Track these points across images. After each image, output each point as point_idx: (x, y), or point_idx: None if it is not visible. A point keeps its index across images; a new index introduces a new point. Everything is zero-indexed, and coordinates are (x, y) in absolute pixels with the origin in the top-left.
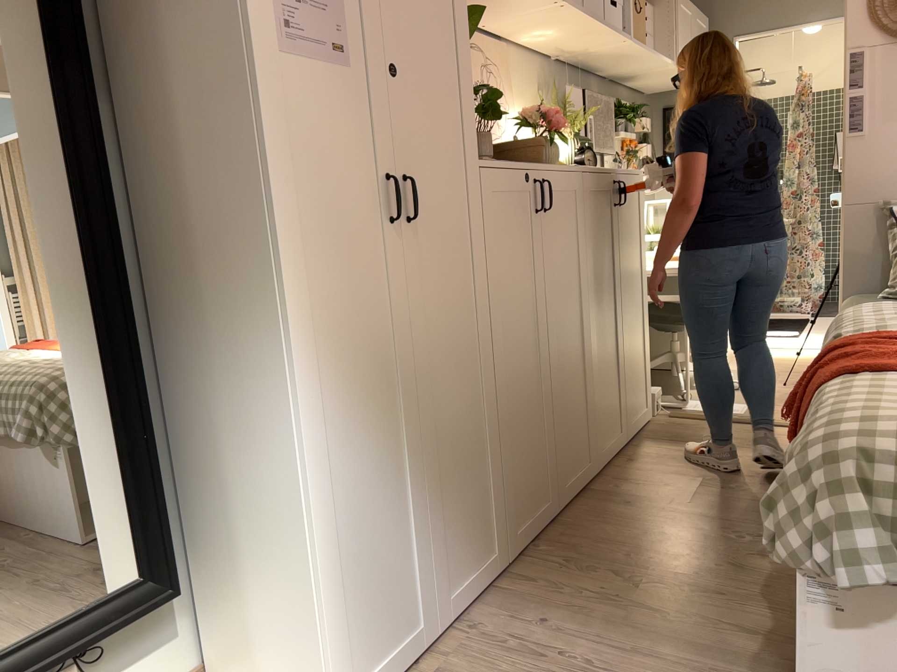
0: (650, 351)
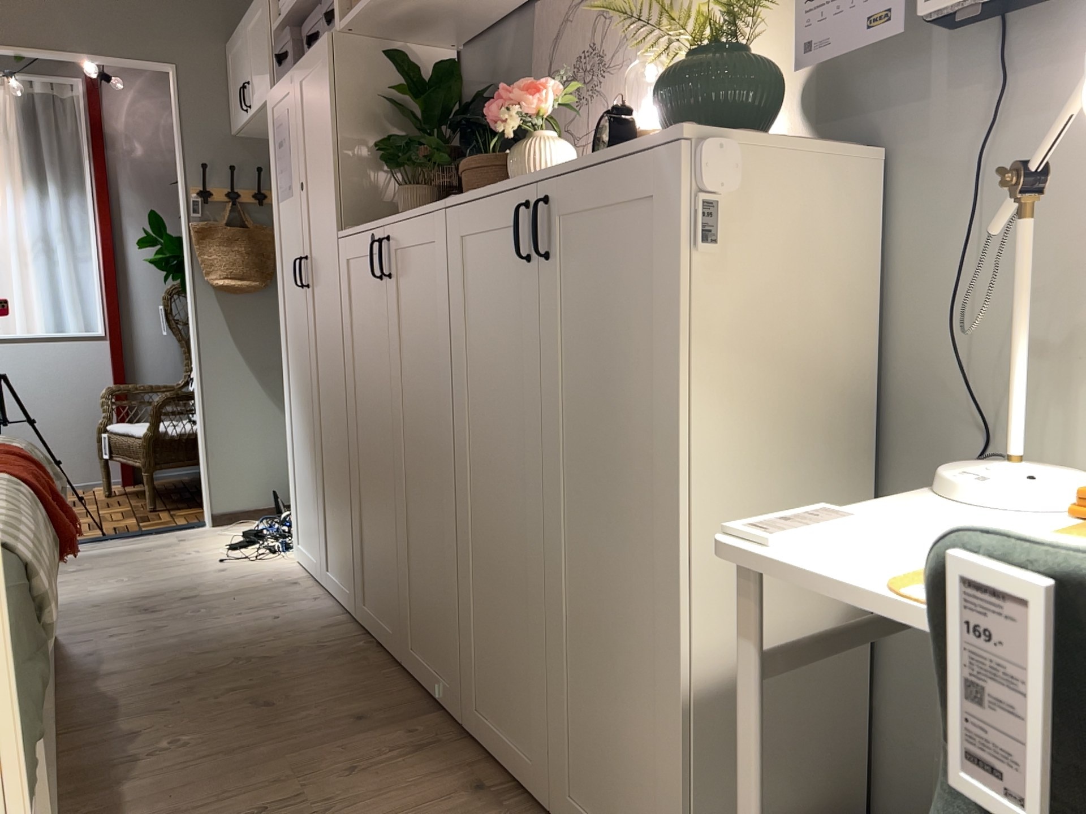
0: (678, 742)
